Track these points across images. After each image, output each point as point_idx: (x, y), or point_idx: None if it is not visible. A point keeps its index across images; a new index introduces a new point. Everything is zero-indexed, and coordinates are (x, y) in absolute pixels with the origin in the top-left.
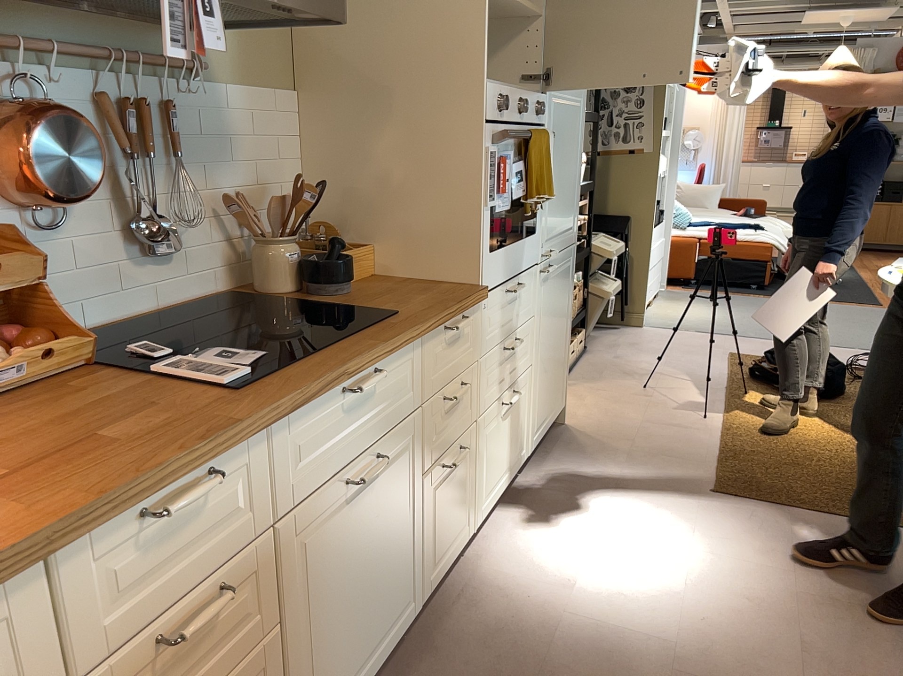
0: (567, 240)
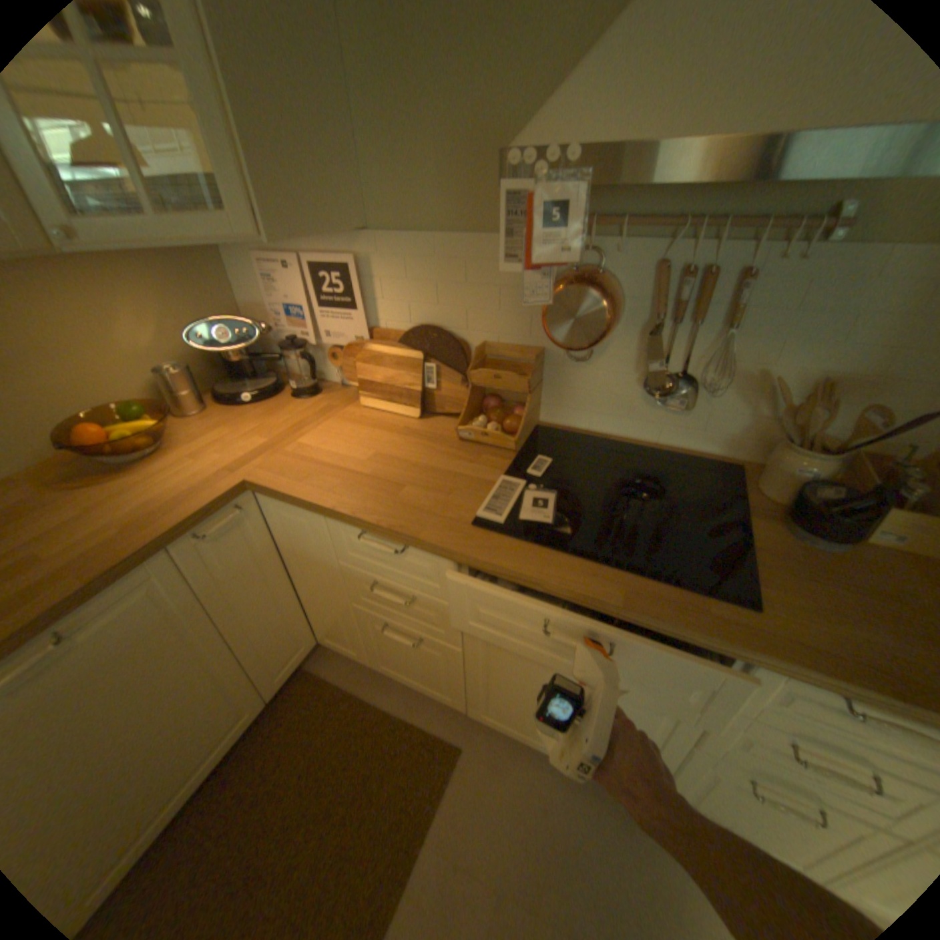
0: None
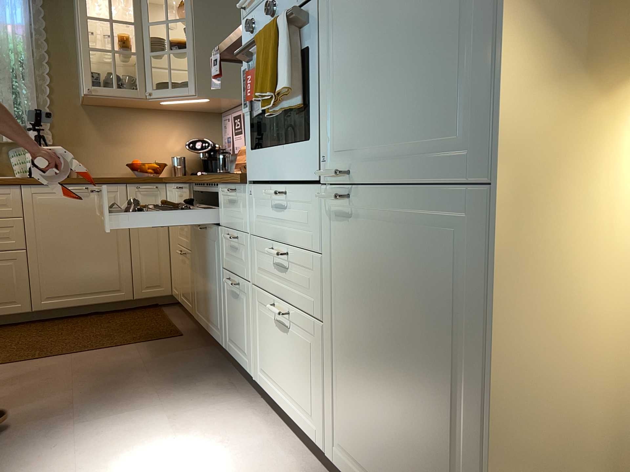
0: (433, 170)
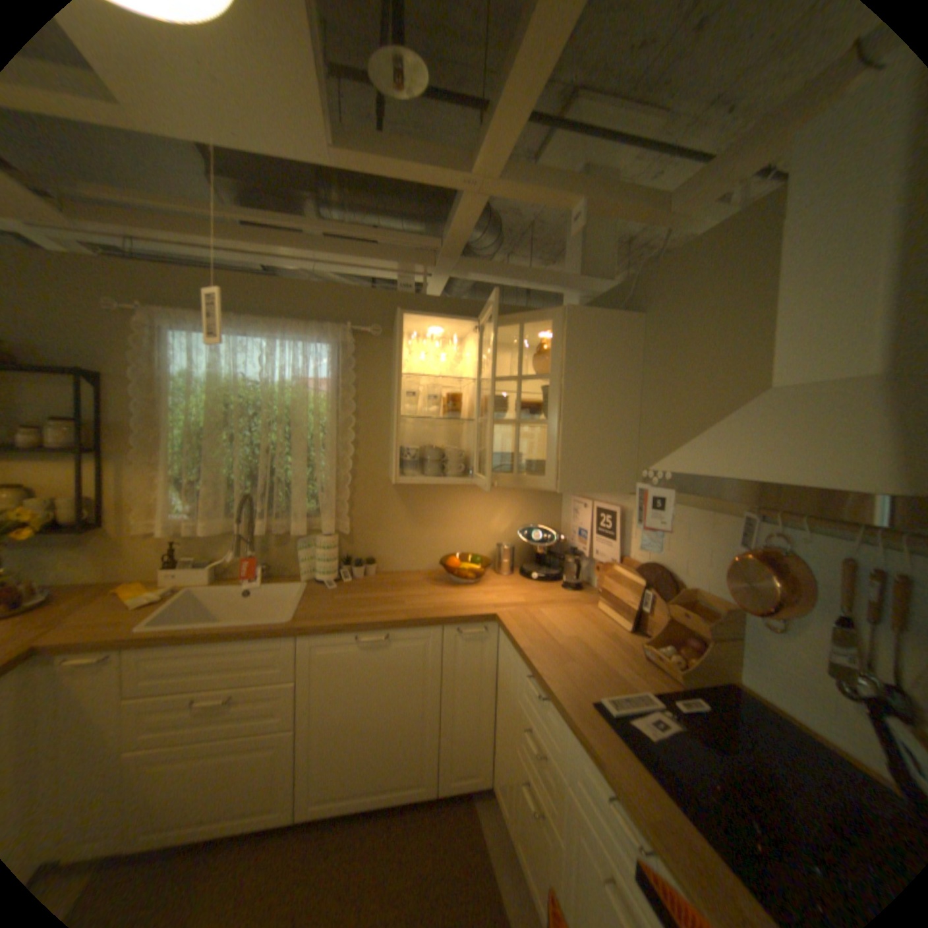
0: None
